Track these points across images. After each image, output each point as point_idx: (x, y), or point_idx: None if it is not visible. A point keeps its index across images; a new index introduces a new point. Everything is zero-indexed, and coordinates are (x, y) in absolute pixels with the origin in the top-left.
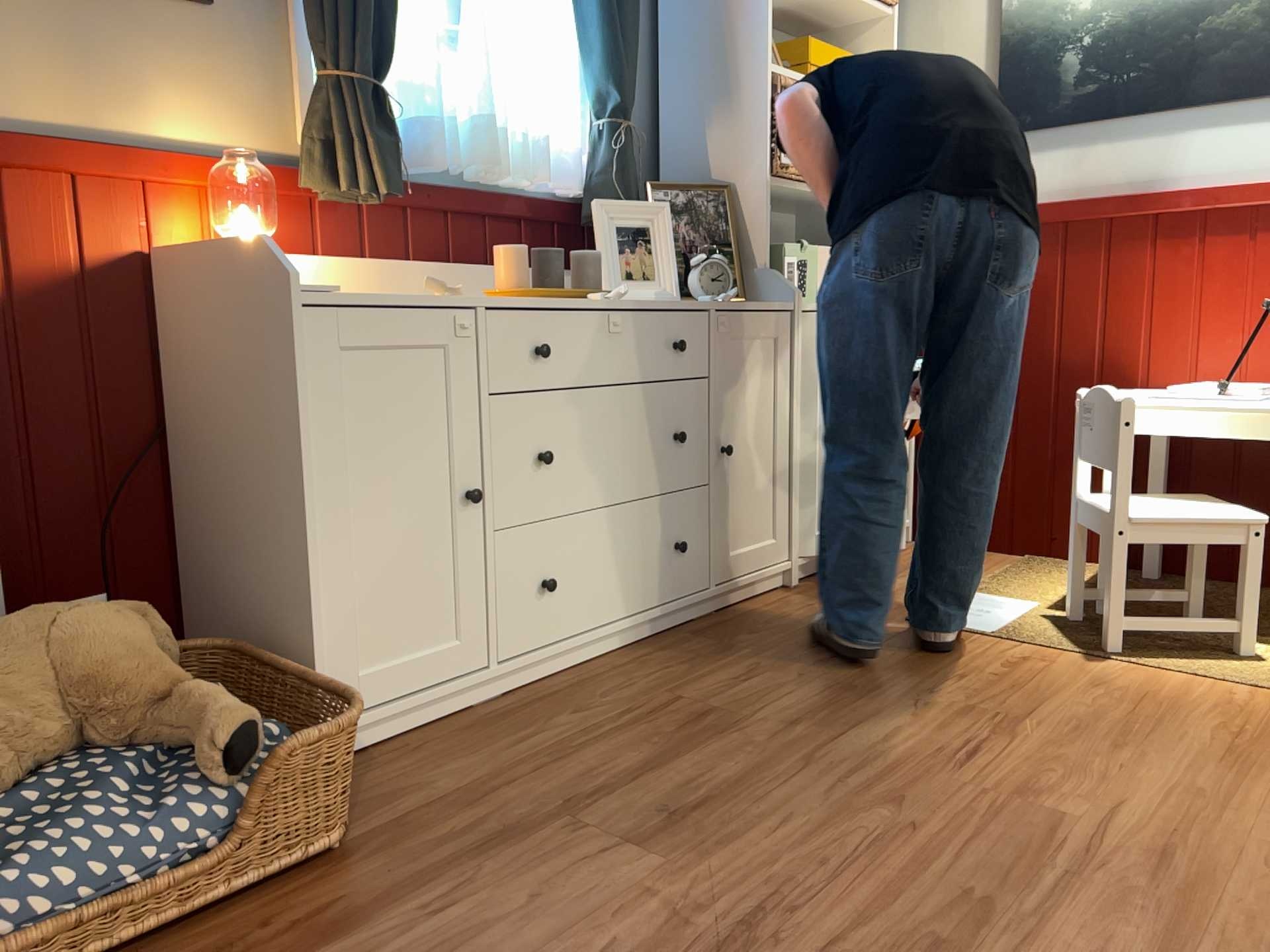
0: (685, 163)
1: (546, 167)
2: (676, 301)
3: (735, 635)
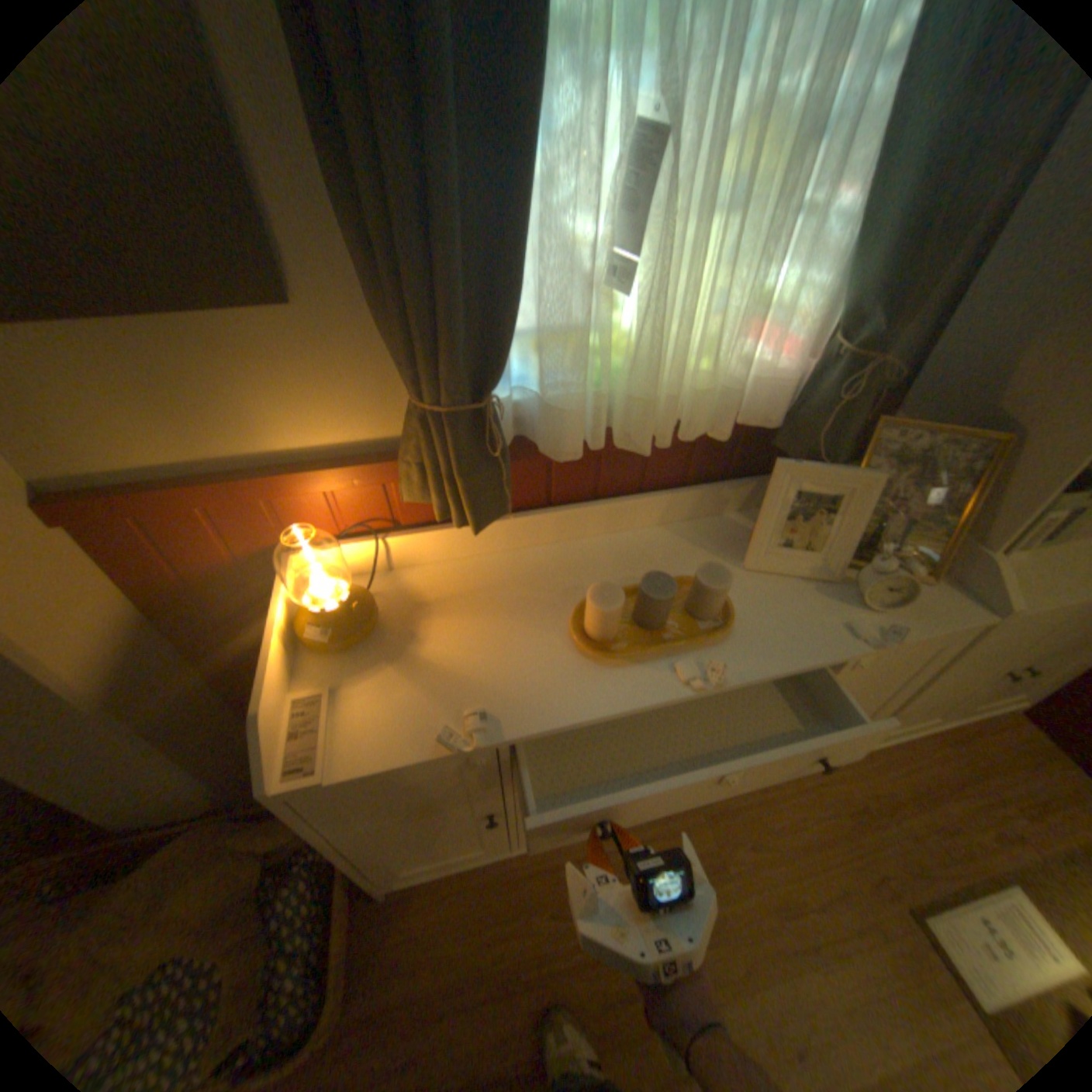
0: (975, 358)
1: (746, 387)
2: (808, 646)
3: (739, 845)
